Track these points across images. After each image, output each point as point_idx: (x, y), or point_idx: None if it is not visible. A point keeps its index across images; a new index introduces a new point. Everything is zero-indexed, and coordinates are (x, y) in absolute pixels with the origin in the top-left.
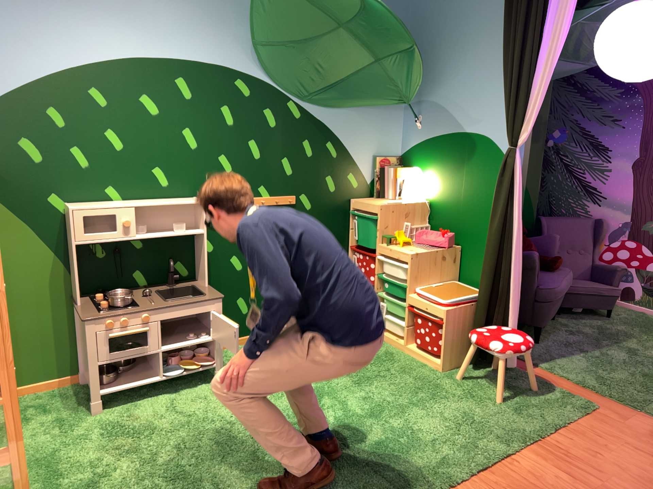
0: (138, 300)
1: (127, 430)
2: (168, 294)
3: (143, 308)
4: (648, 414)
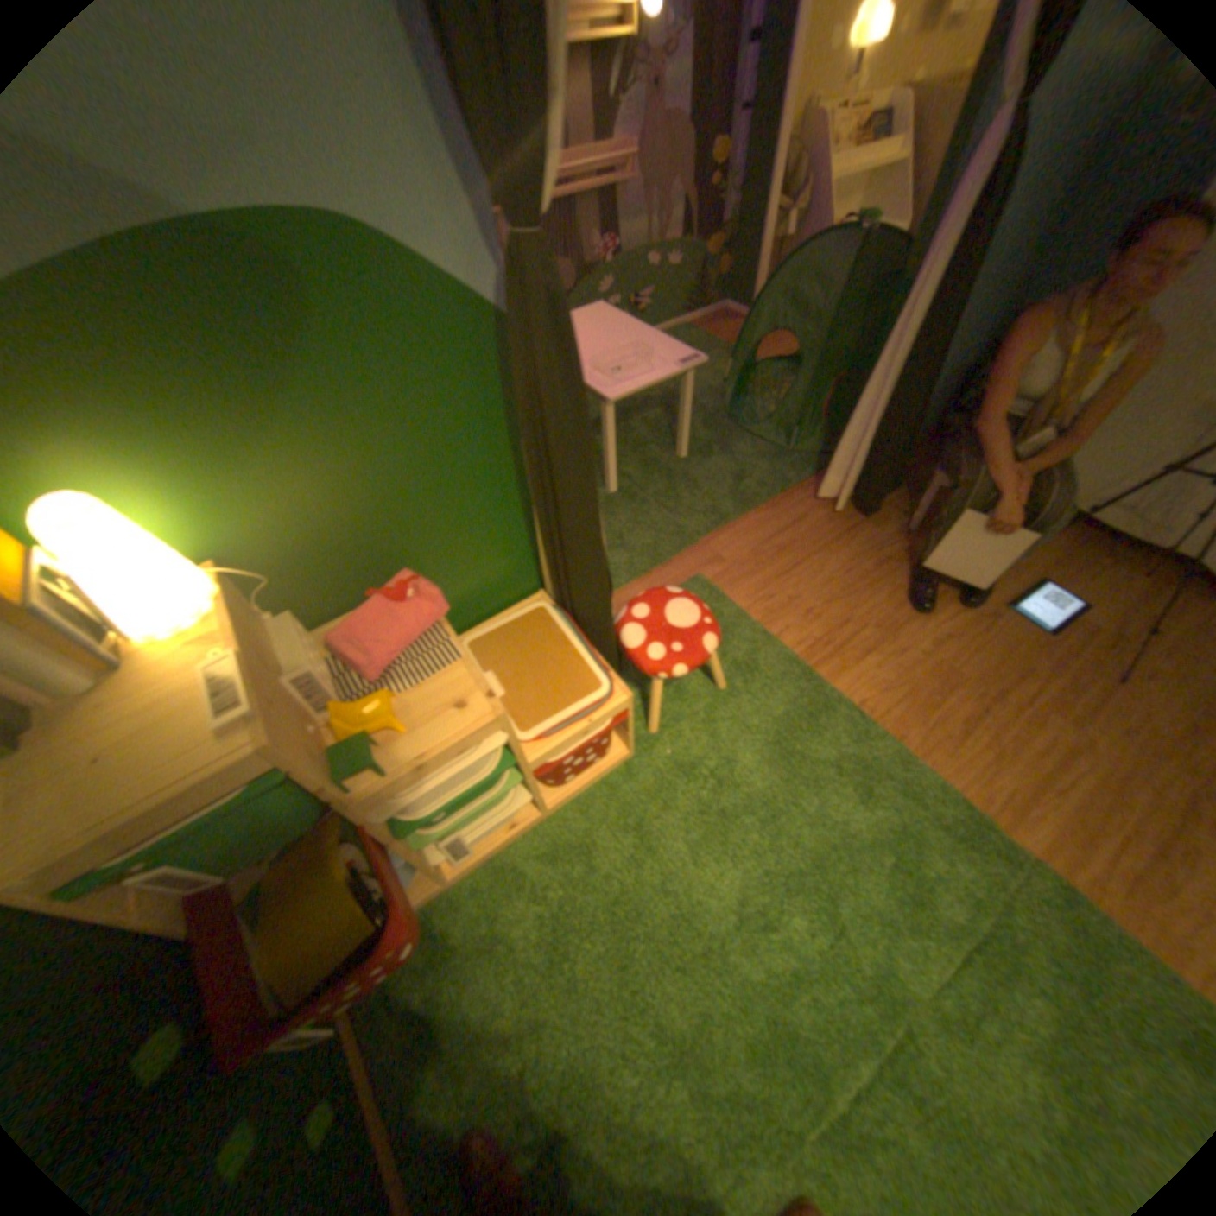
0: None
1: None
2: None
3: None
4: (706, 537)
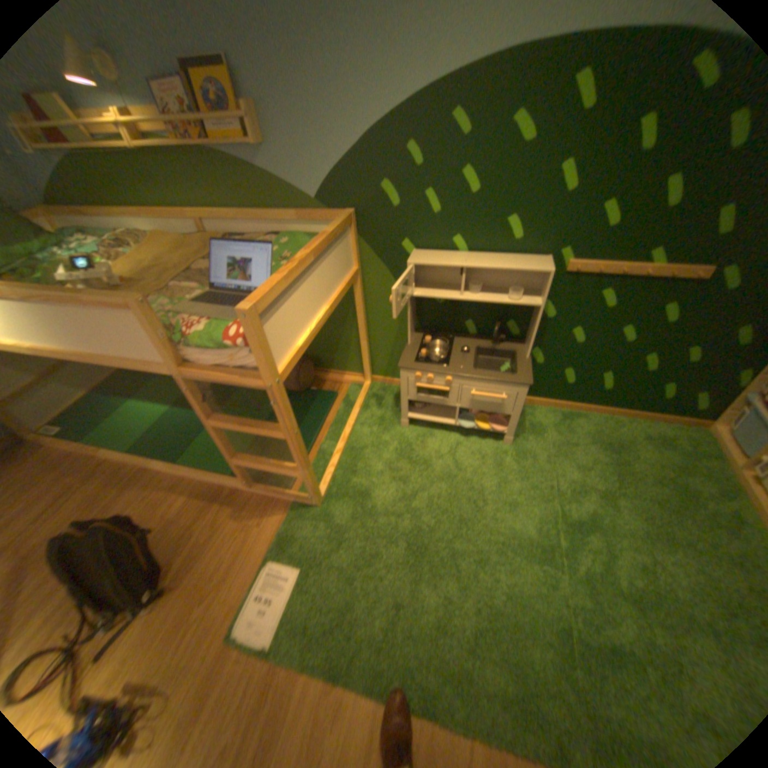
0: (453, 356)
1: (412, 457)
2: (487, 354)
3: (449, 372)
4: None
